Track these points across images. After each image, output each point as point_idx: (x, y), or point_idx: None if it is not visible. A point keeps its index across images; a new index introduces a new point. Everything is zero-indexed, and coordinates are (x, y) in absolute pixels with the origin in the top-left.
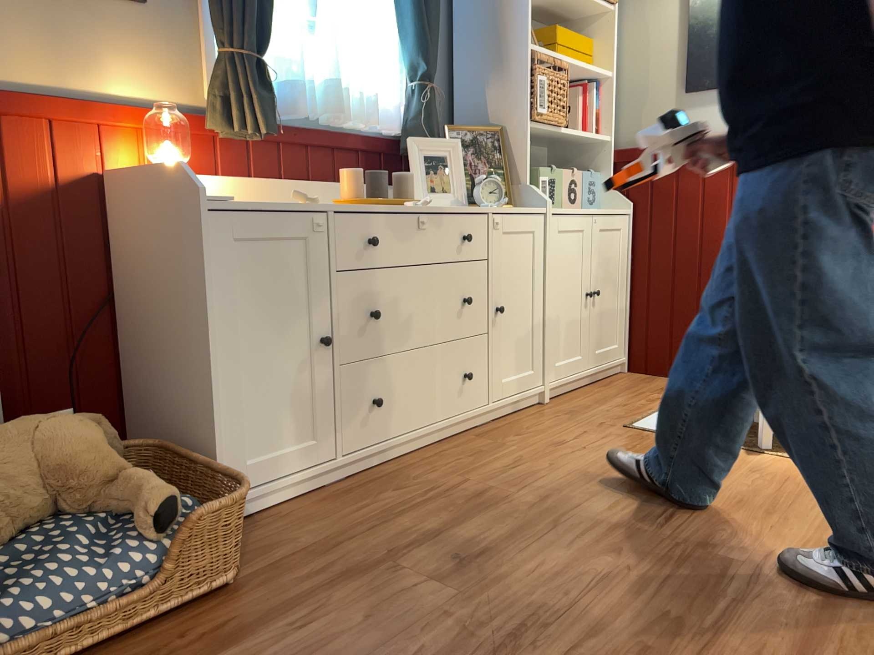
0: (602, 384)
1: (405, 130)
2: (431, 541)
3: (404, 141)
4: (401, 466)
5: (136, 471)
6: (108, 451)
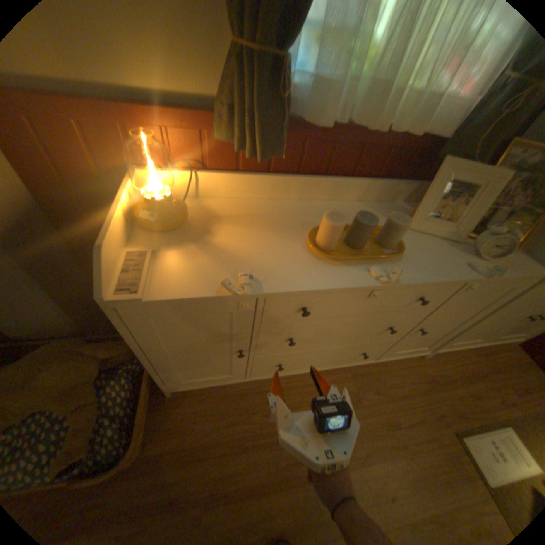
0: (484, 354)
1: (459, 135)
2: (237, 501)
3: (449, 147)
4: (288, 386)
5: (86, 413)
6: (89, 381)
